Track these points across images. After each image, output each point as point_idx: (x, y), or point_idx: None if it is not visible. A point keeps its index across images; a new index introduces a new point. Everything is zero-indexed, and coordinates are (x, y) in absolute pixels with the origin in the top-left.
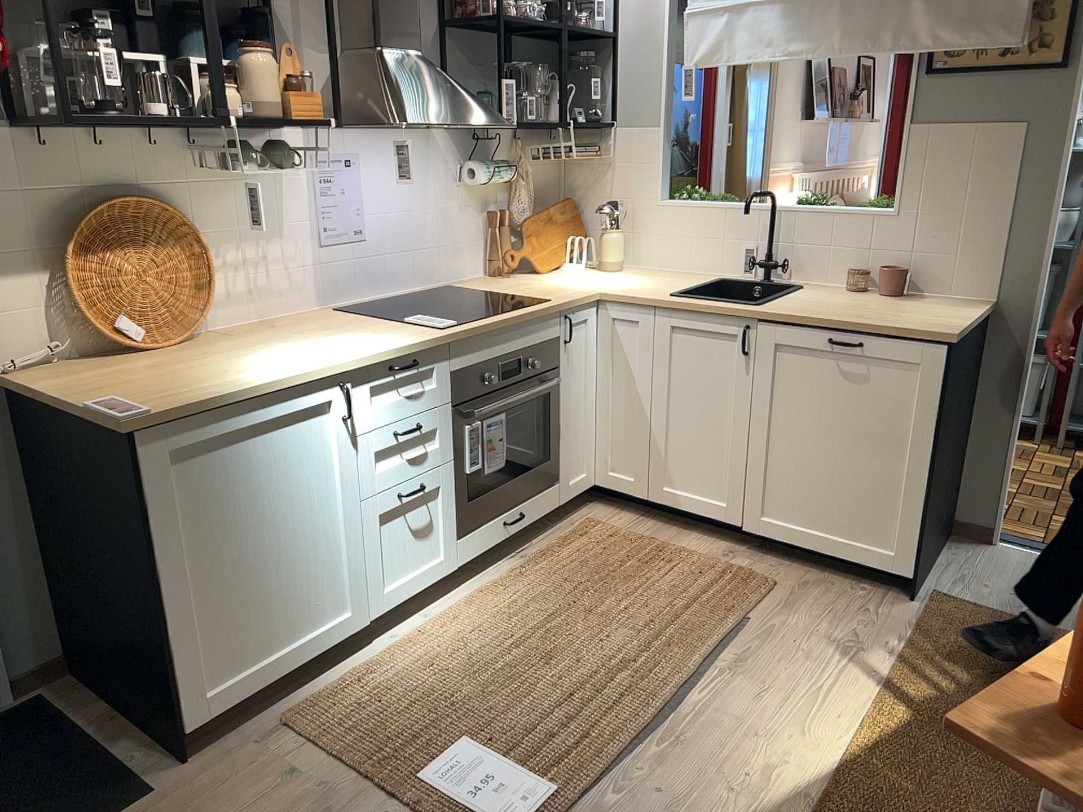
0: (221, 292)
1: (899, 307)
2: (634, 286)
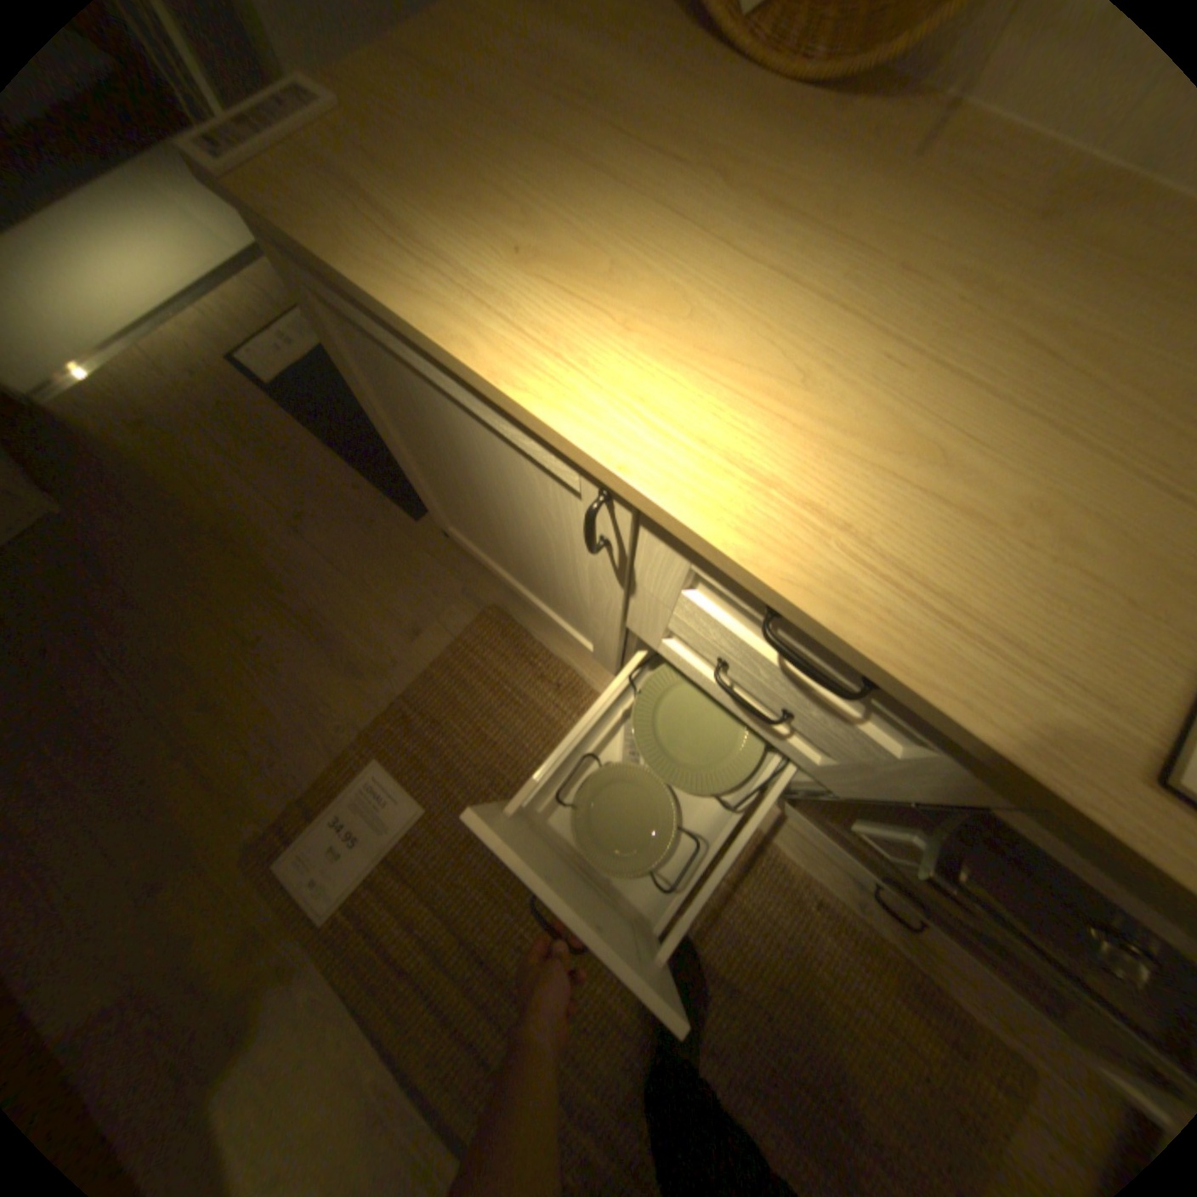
0: None
1: None
2: None
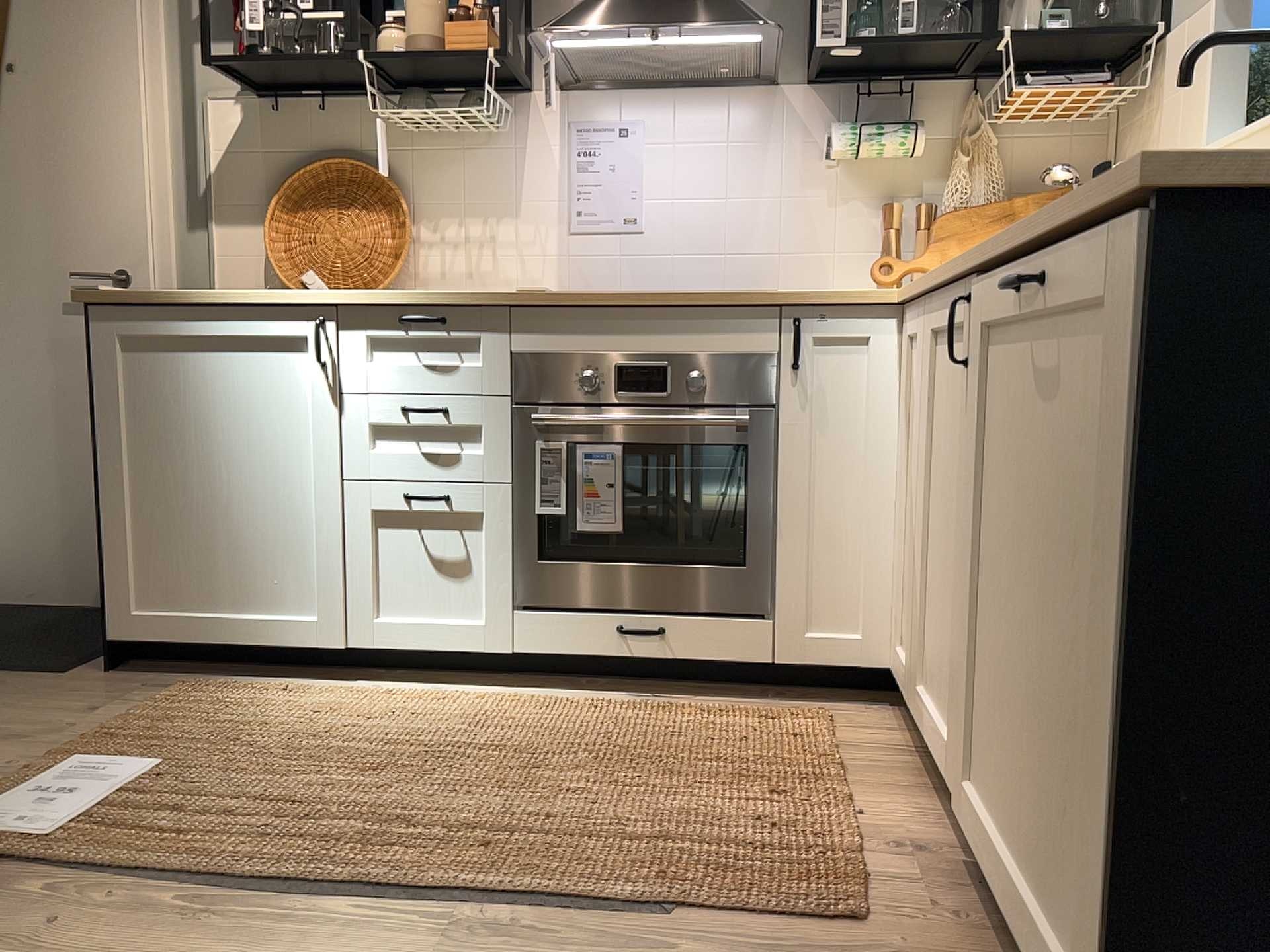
0: (433, 269)
1: None
2: None
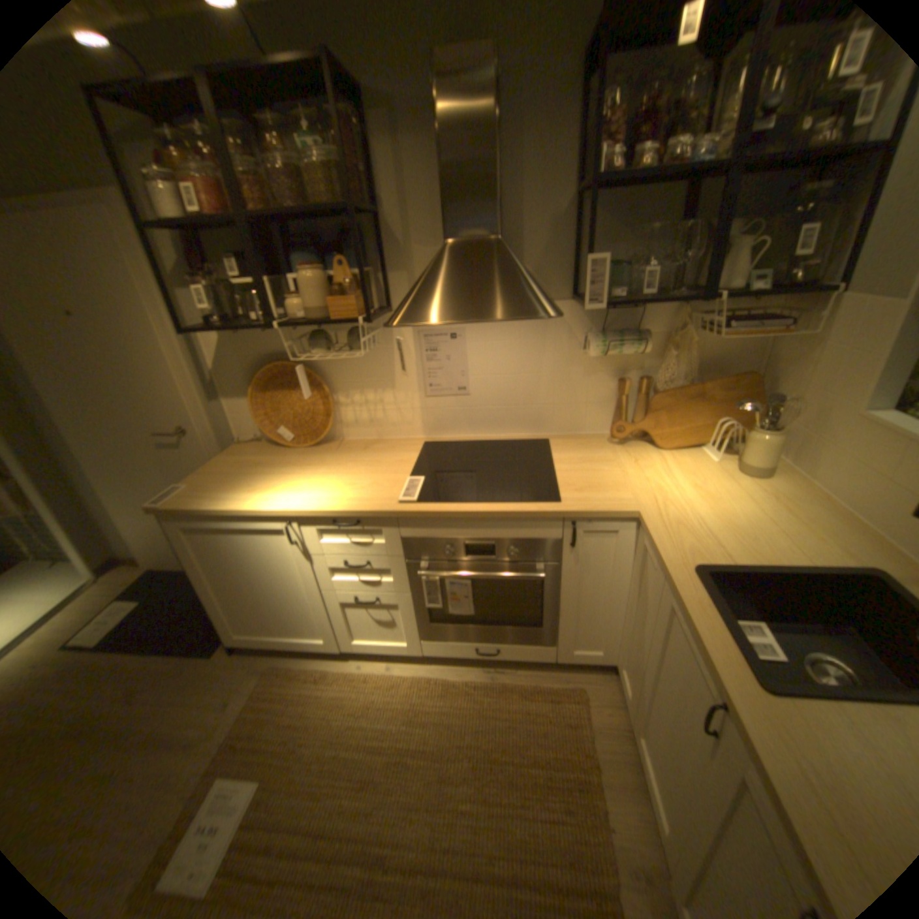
0: (349, 418)
1: None
2: (702, 519)
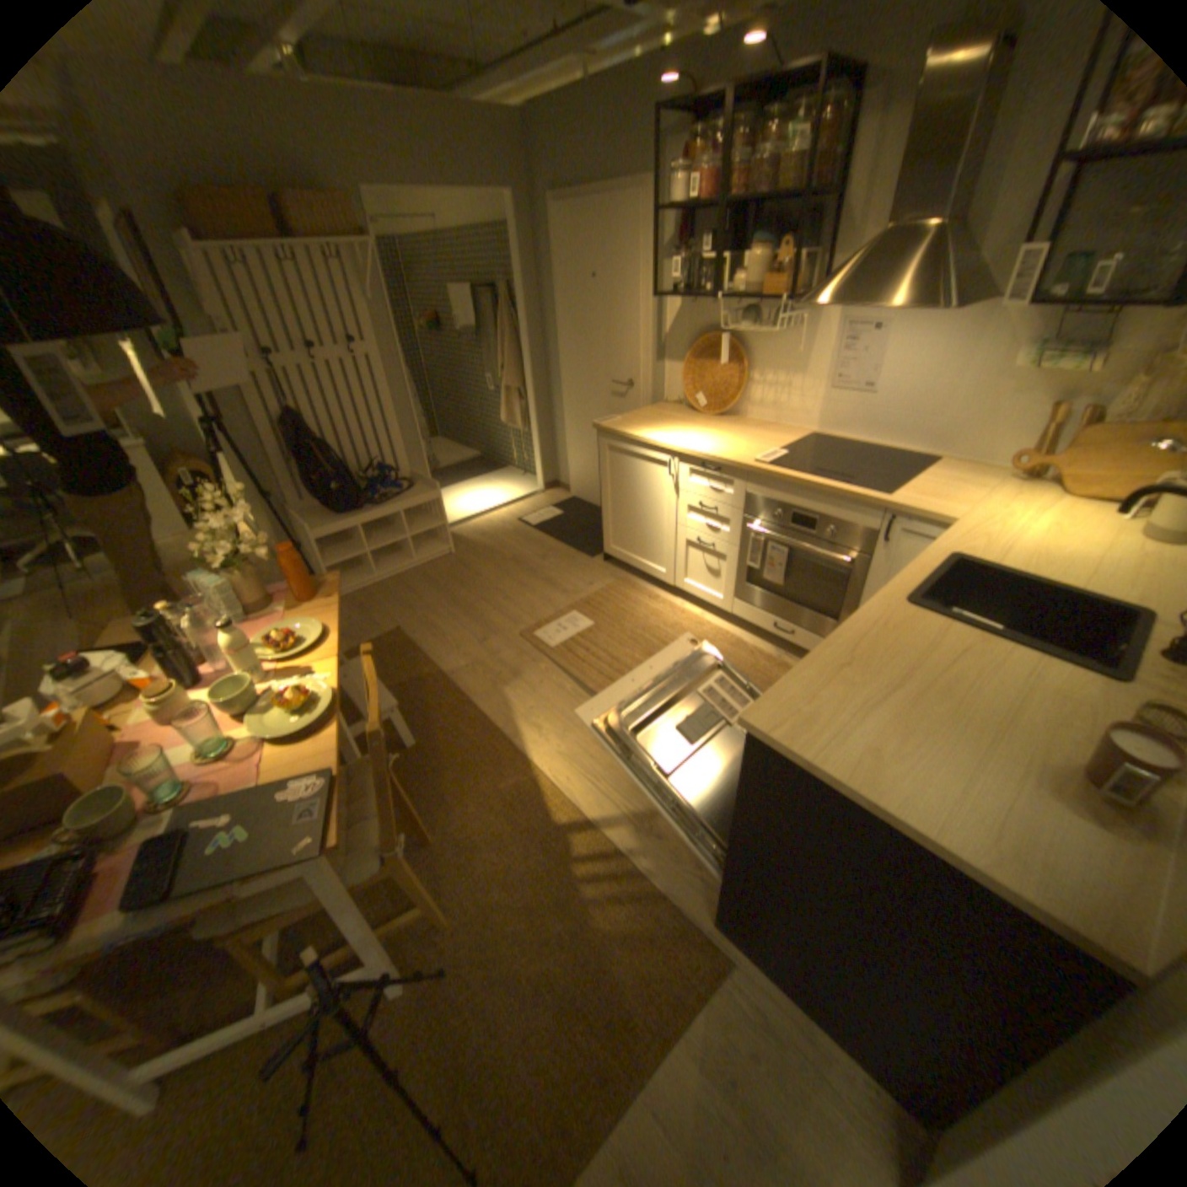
0: (757, 397)
1: (960, 743)
2: (1019, 541)
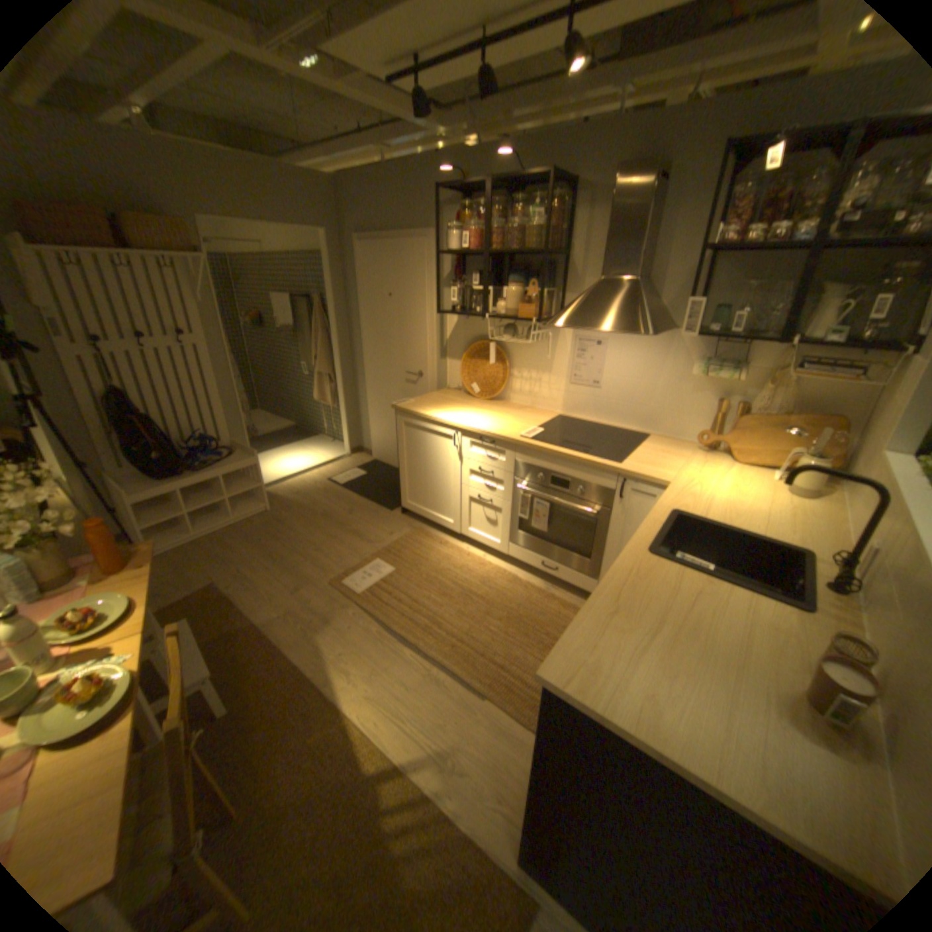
0: (517, 387)
1: (714, 680)
2: (714, 498)
